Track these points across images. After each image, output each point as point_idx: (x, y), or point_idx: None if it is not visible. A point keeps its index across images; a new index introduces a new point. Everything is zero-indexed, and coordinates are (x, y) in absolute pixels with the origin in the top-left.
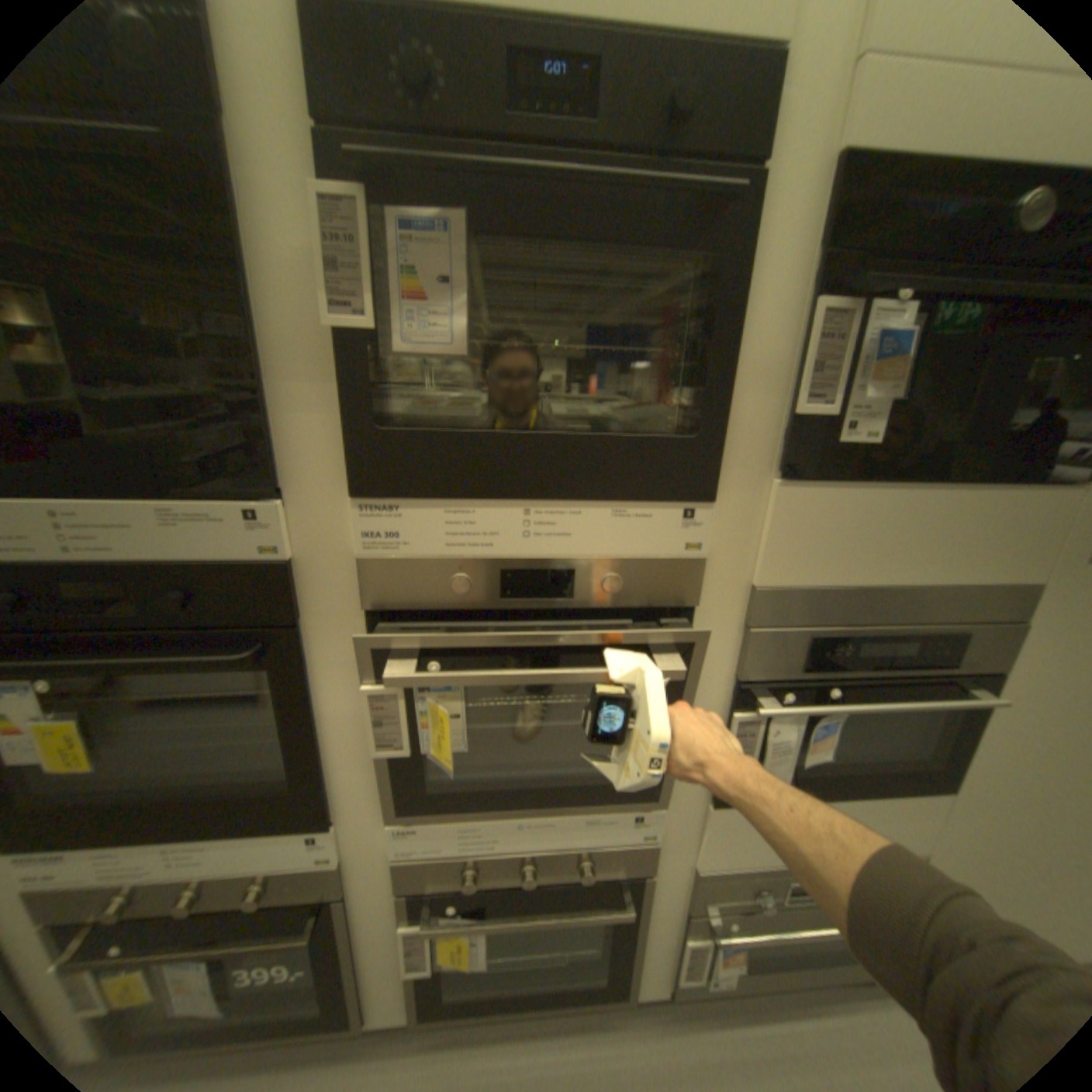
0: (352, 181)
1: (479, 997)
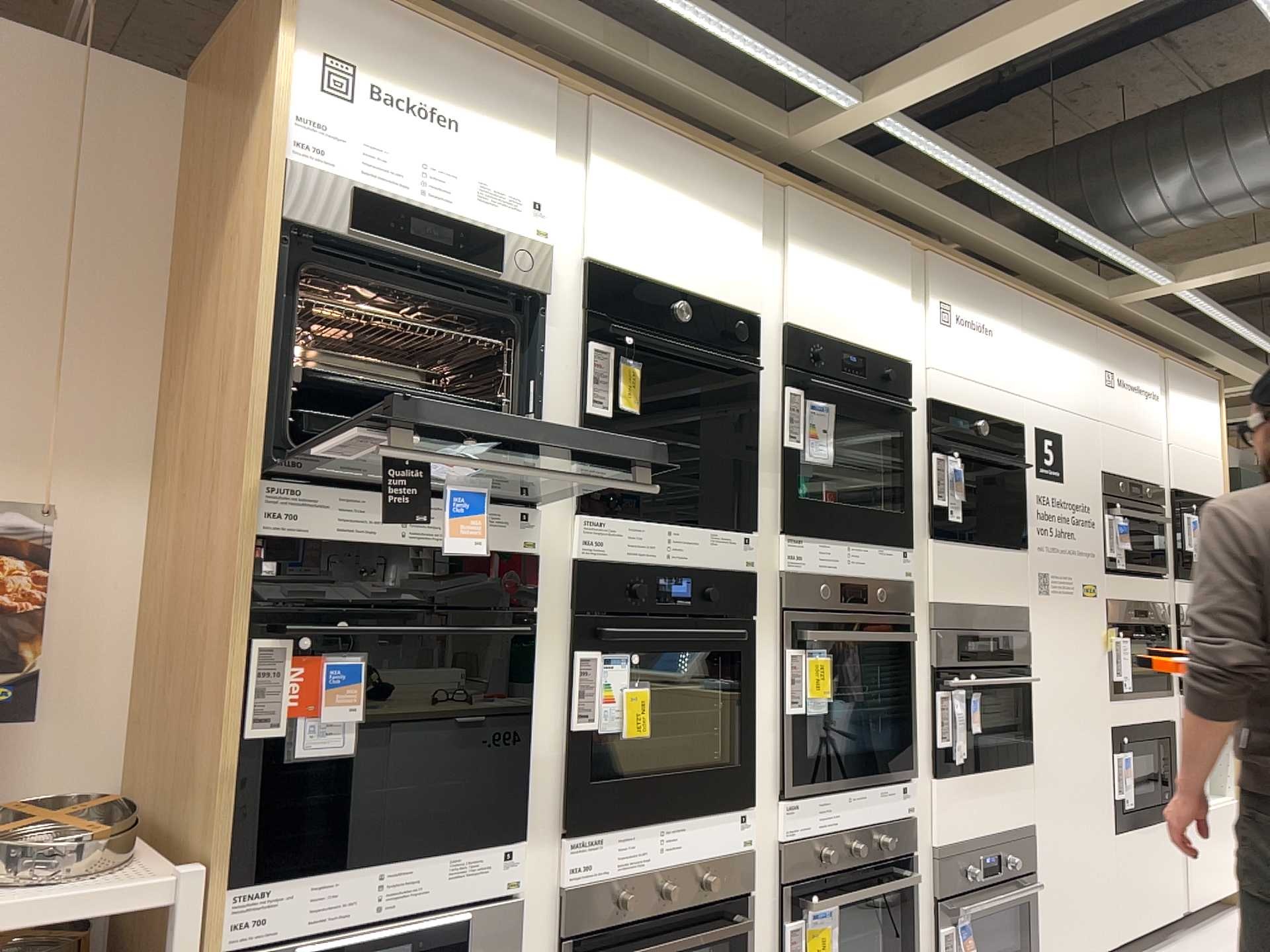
0: (793, 393)
1: None
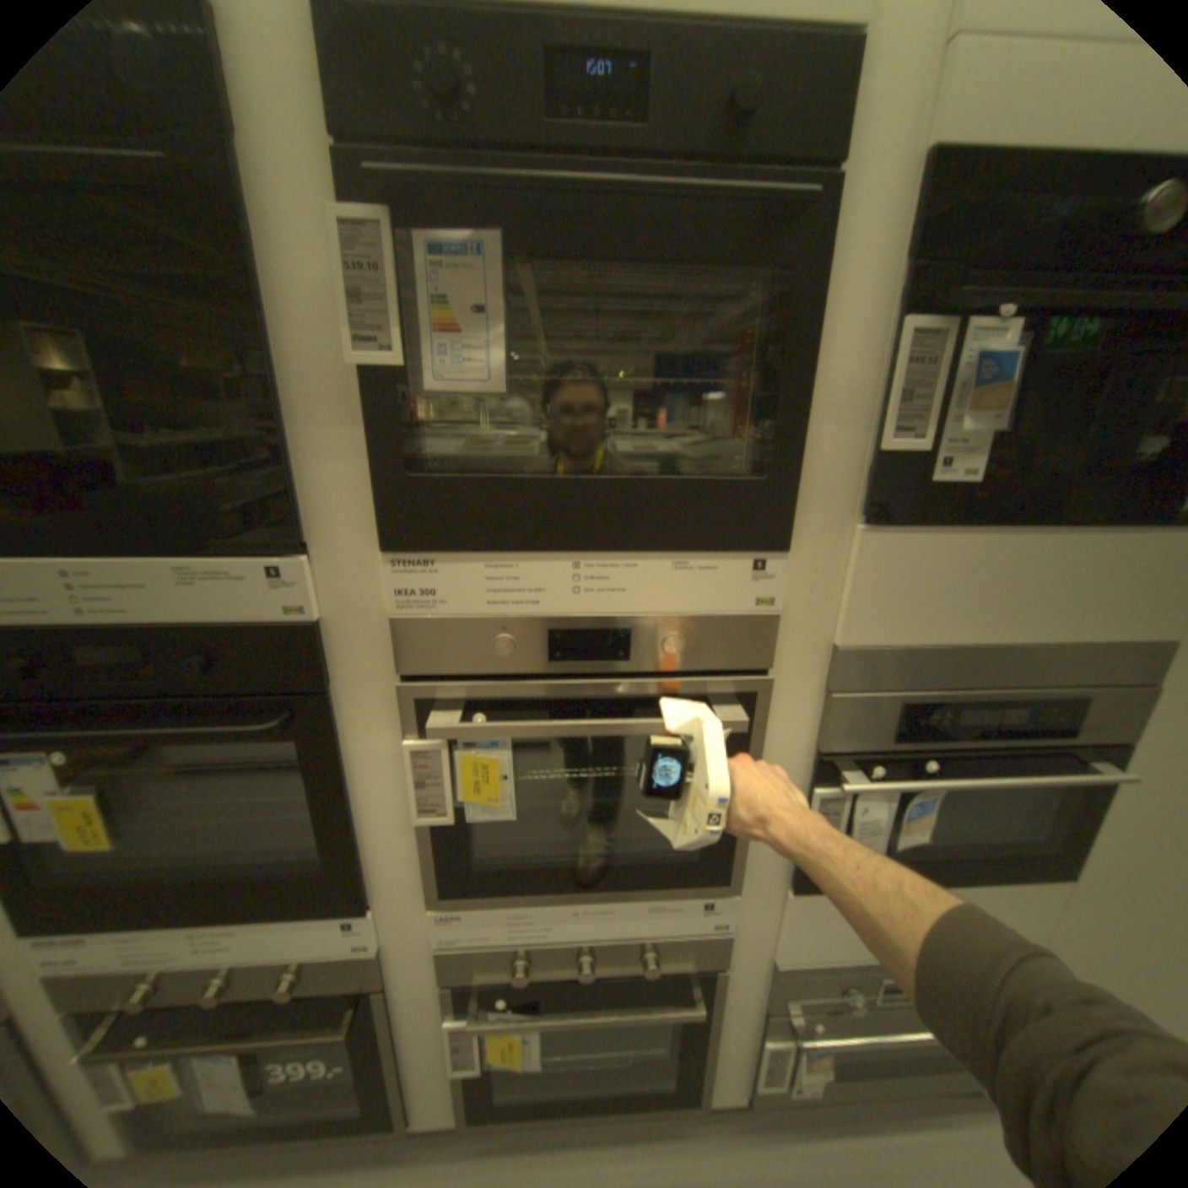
0: (375, 202)
1: (534, 1098)
